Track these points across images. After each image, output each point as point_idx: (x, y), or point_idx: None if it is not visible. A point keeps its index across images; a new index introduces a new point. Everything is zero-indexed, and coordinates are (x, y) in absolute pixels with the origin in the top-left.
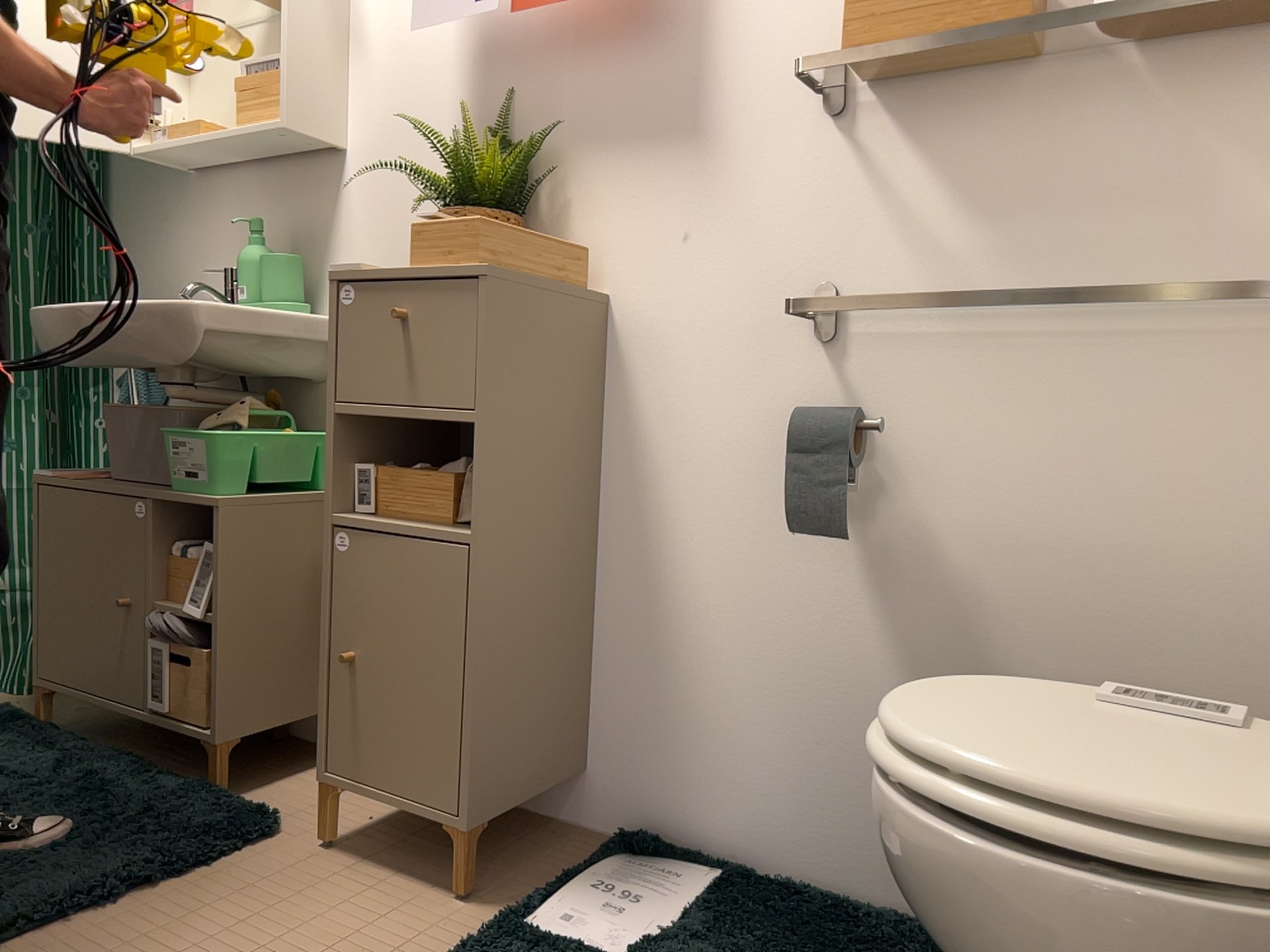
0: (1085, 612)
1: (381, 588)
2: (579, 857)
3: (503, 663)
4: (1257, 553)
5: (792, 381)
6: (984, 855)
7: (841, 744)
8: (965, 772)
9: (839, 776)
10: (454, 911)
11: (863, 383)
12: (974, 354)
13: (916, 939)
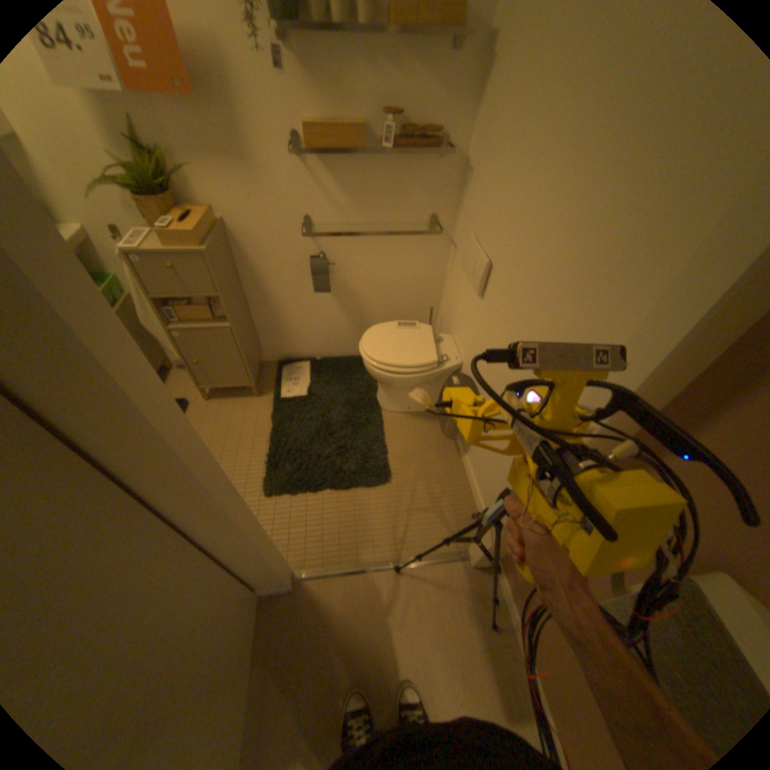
0: (384, 295)
1: (198, 345)
2: (274, 374)
3: (247, 349)
4: (417, 279)
5: (302, 246)
6: (394, 379)
7: (332, 331)
8: (388, 367)
9: (332, 337)
10: (261, 404)
11: (324, 246)
12: (355, 237)
13: (358, 365)
